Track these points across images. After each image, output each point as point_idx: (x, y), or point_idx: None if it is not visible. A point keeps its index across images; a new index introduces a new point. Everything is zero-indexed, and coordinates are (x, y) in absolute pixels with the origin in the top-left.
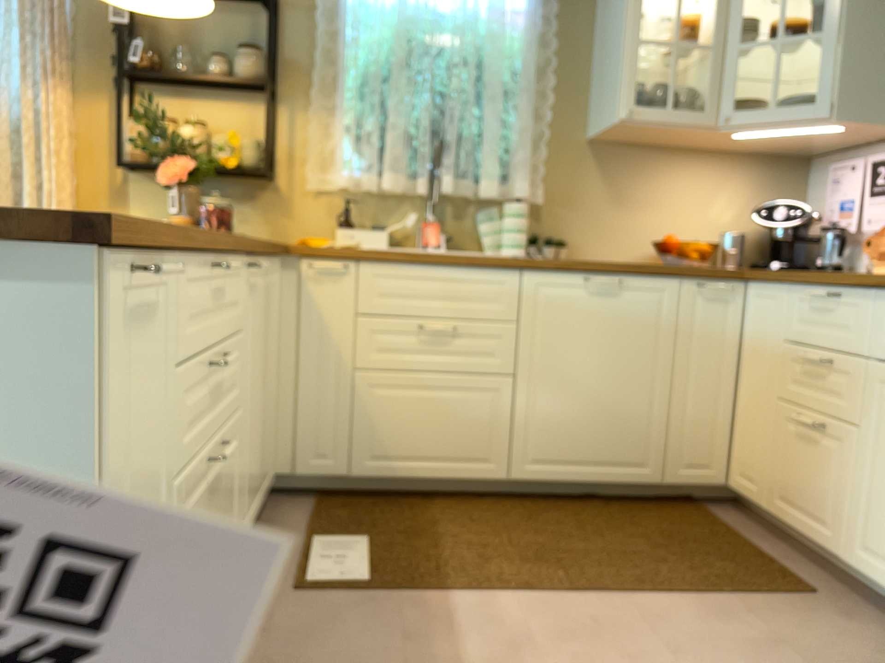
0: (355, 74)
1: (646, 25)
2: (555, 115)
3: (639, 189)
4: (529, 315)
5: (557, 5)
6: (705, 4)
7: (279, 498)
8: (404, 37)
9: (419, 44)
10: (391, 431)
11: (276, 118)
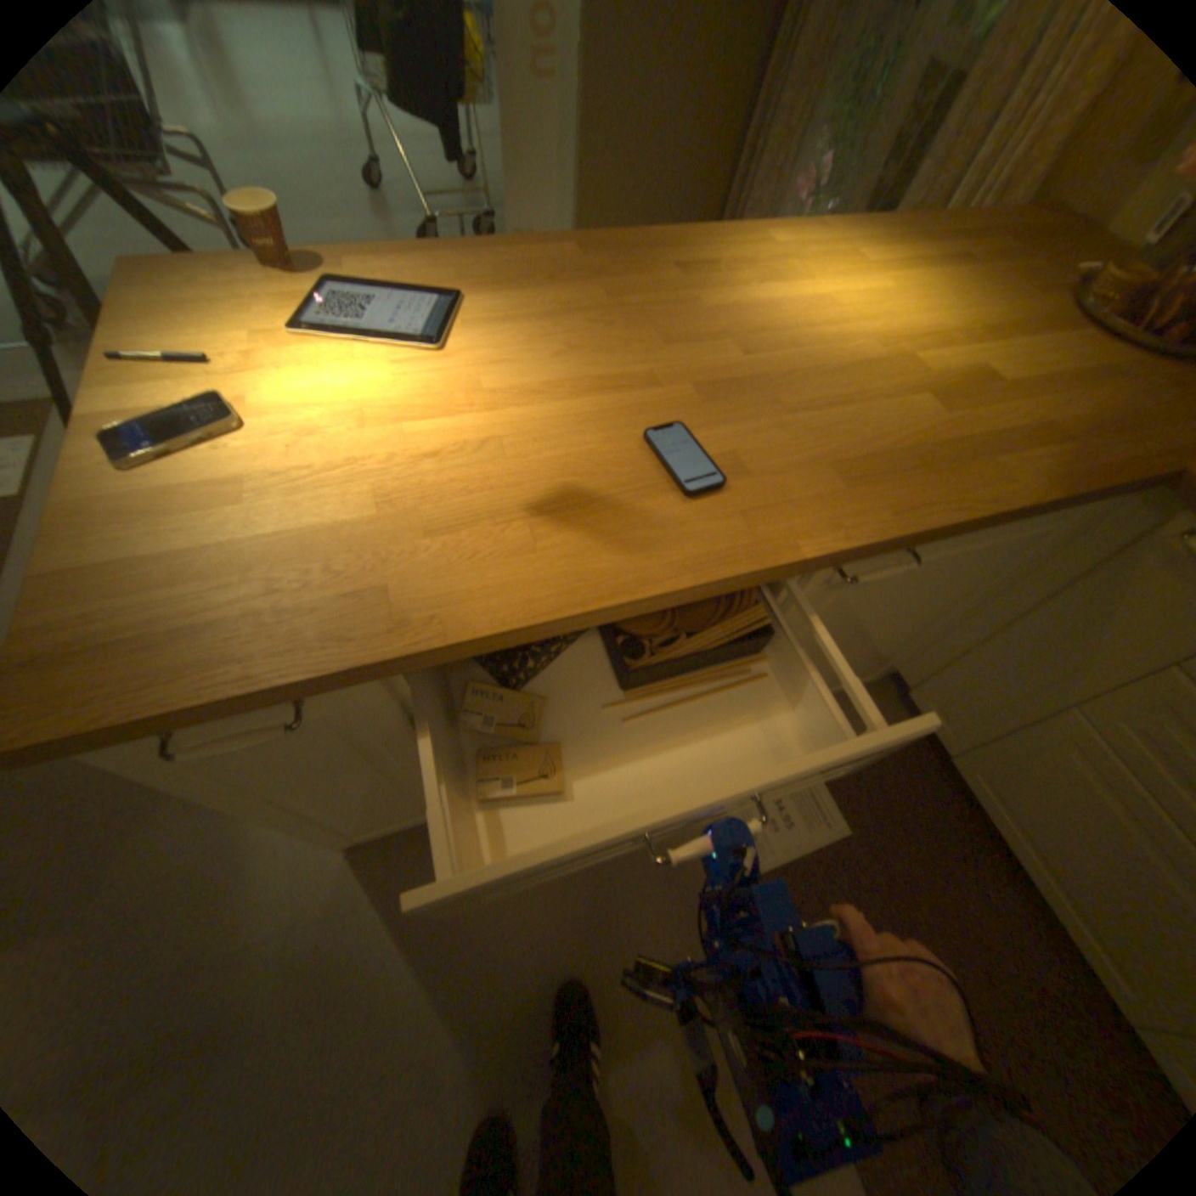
0: None
1: None
2: None
3: None
4: None
5: None
6: None
7: (887, 690)
8: None
9: None
10: (1046, 805)
11: None
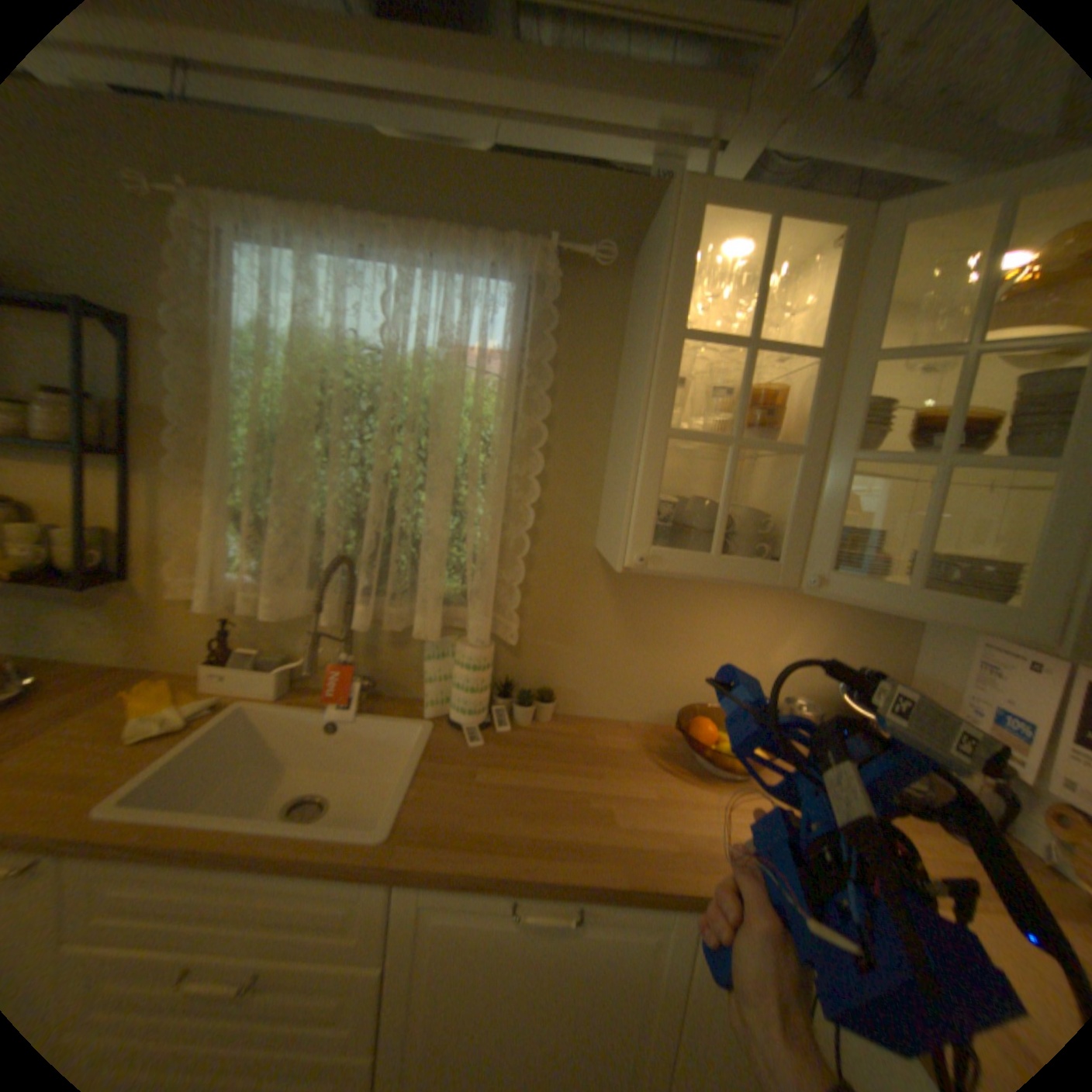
0: (236, 437)
1: (697, 385)
2: (547, 510)
3: (669, 623)
4: (399, 964)
5: (554, 347)
6: (796, 363)
7: None
8: (304, 387)
9: (337, 396)
10: None
11: (124, 493)
